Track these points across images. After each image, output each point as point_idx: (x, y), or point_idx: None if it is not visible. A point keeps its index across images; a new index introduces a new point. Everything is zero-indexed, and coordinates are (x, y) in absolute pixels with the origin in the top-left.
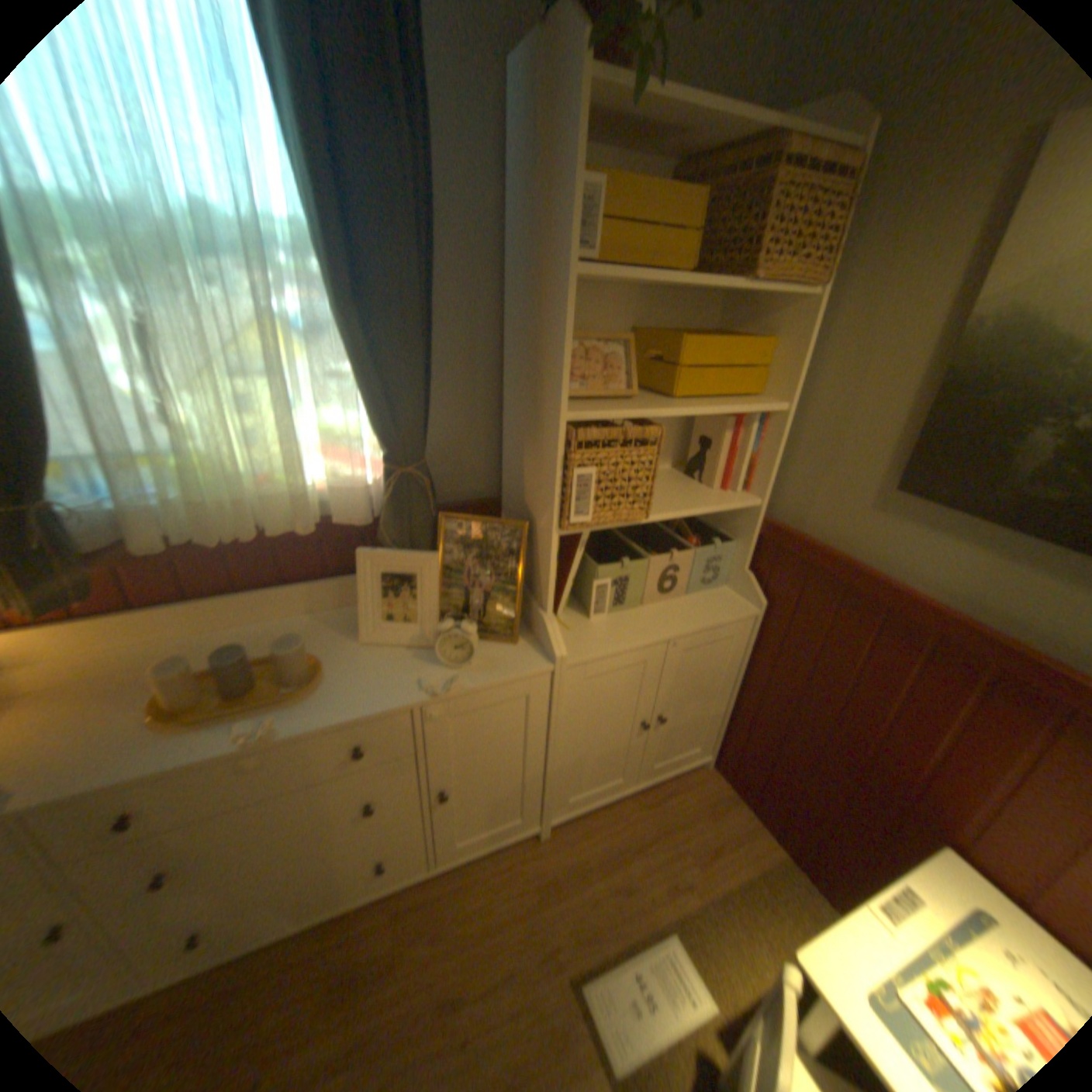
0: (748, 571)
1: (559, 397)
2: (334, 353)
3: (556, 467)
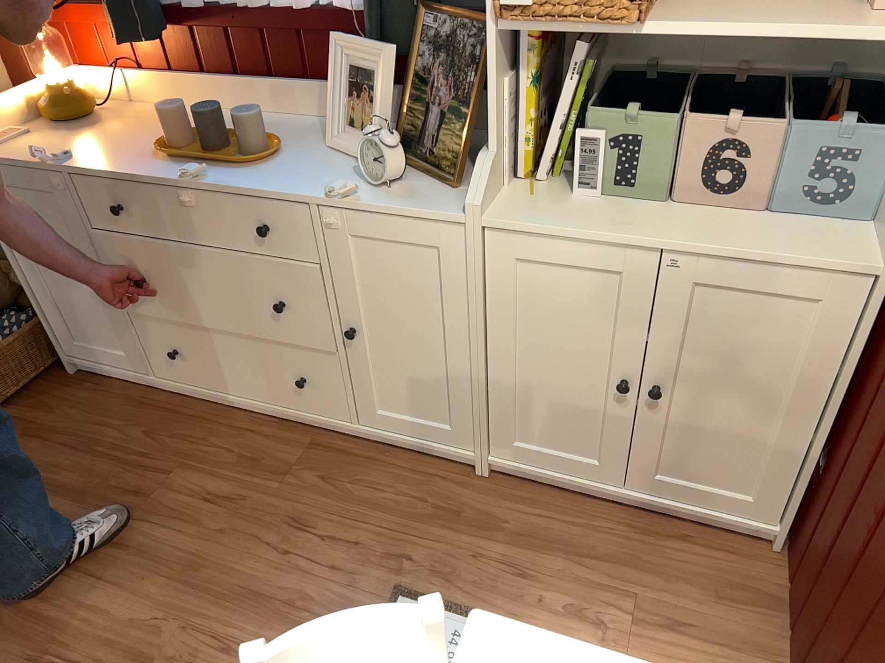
0: None
1: None
2: None
3: None
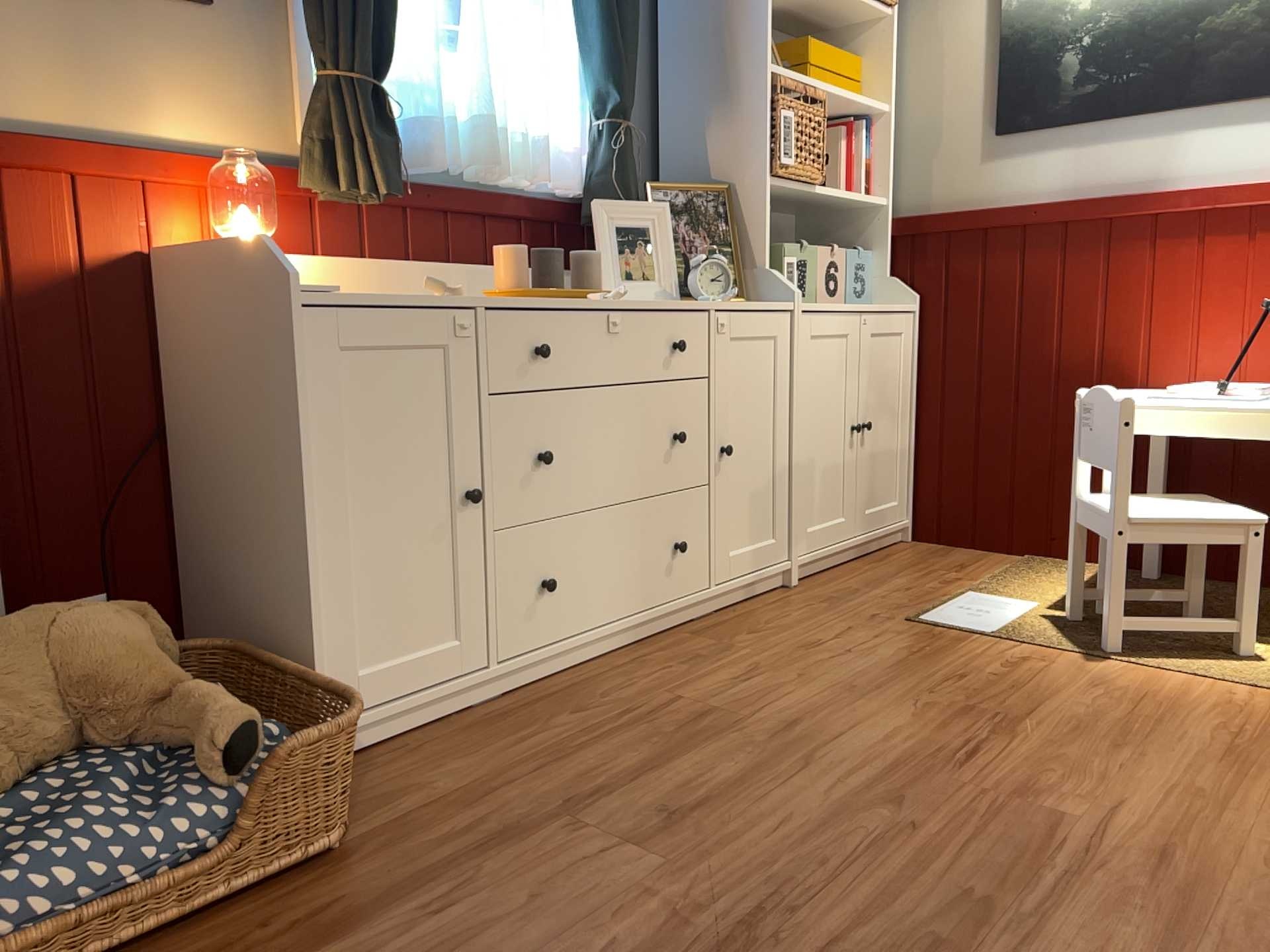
0: (889, 276)
1: (762, 48)
2: (563, 16)
3: (763, 110)
